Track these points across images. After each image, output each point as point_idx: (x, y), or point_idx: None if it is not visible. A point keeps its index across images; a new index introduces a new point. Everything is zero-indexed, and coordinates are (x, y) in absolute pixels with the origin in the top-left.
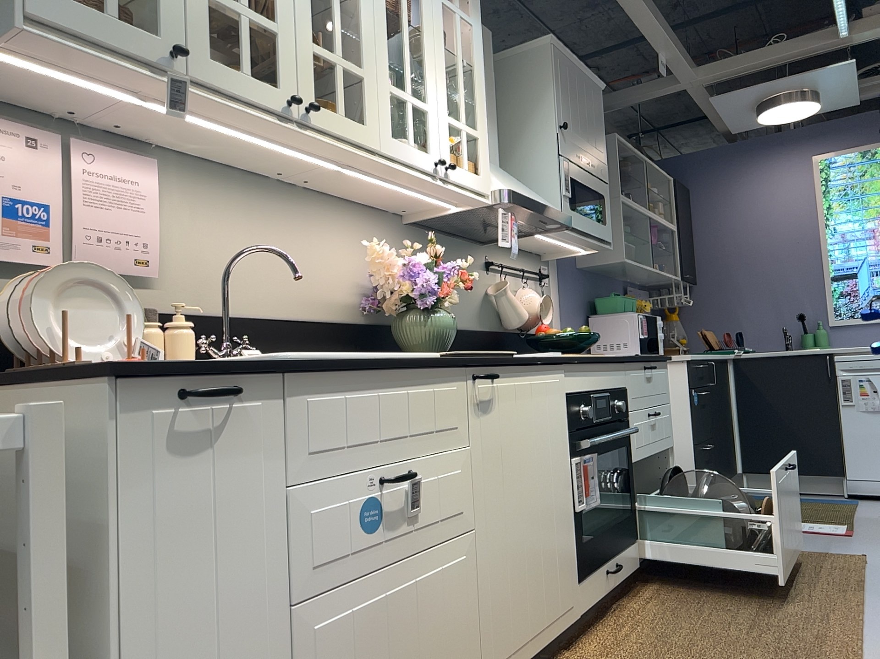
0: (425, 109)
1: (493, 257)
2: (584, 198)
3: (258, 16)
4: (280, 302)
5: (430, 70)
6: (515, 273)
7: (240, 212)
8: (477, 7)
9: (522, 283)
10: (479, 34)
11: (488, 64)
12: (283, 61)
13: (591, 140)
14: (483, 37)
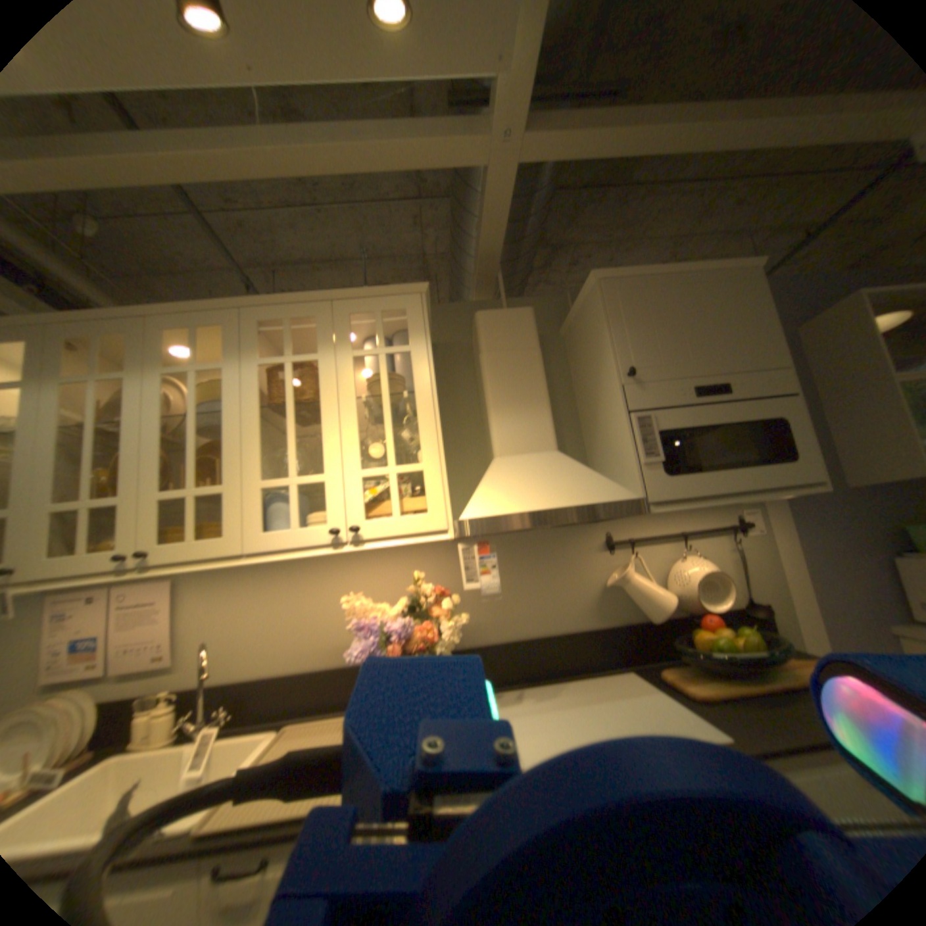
0: (318, 481)
1: (619, 532)
2: (722, 440)
3: (96, 503)
4: (290, 660)
5: (328, 438)
6: (672, 538)
7: (249, 594)
8: (418, 326)
9: (691, 548)
10: (421, 354)
11: (522, 343)
12: (120, 527)
13: (724, 352)
14: (509, 321)
